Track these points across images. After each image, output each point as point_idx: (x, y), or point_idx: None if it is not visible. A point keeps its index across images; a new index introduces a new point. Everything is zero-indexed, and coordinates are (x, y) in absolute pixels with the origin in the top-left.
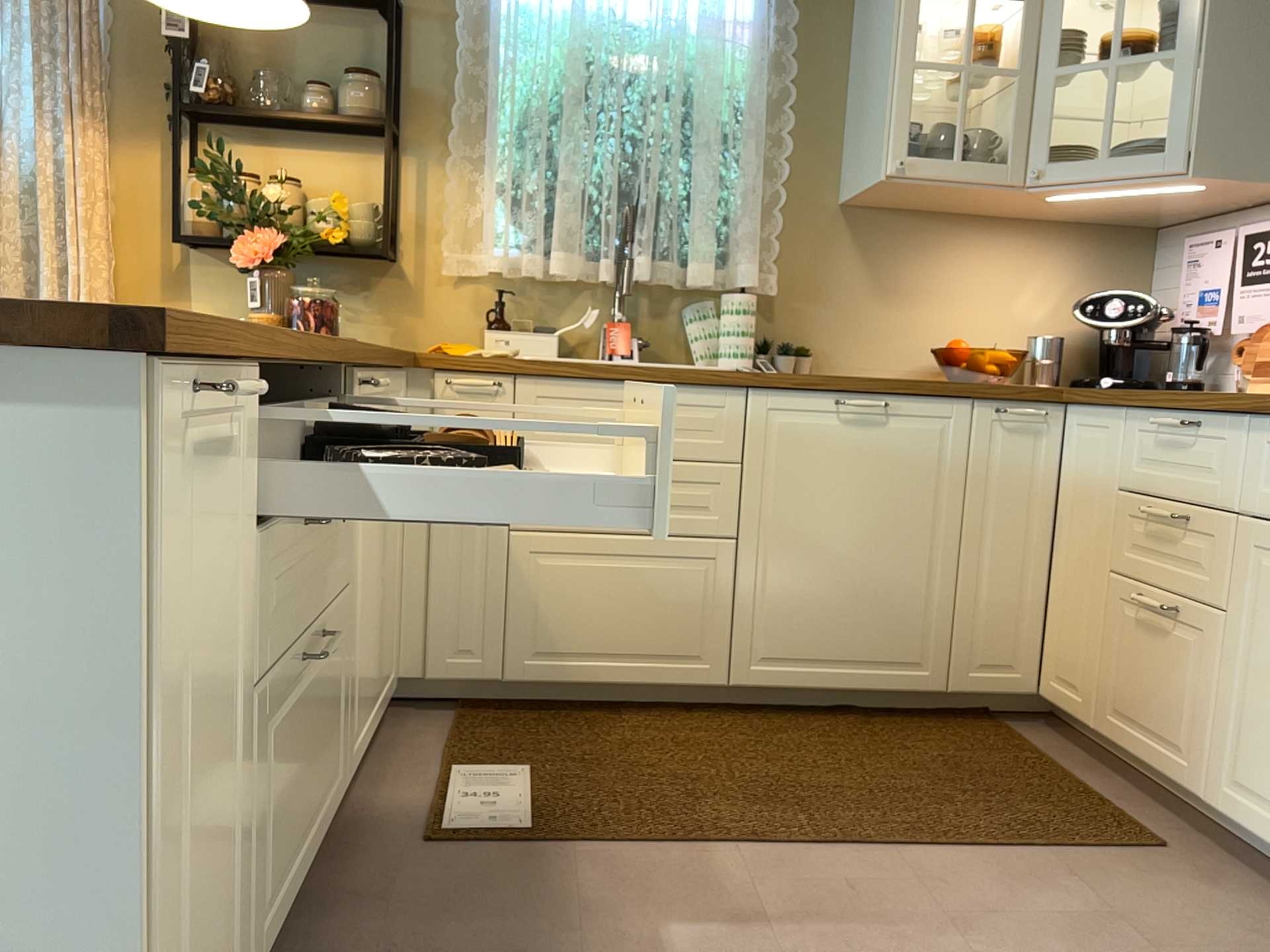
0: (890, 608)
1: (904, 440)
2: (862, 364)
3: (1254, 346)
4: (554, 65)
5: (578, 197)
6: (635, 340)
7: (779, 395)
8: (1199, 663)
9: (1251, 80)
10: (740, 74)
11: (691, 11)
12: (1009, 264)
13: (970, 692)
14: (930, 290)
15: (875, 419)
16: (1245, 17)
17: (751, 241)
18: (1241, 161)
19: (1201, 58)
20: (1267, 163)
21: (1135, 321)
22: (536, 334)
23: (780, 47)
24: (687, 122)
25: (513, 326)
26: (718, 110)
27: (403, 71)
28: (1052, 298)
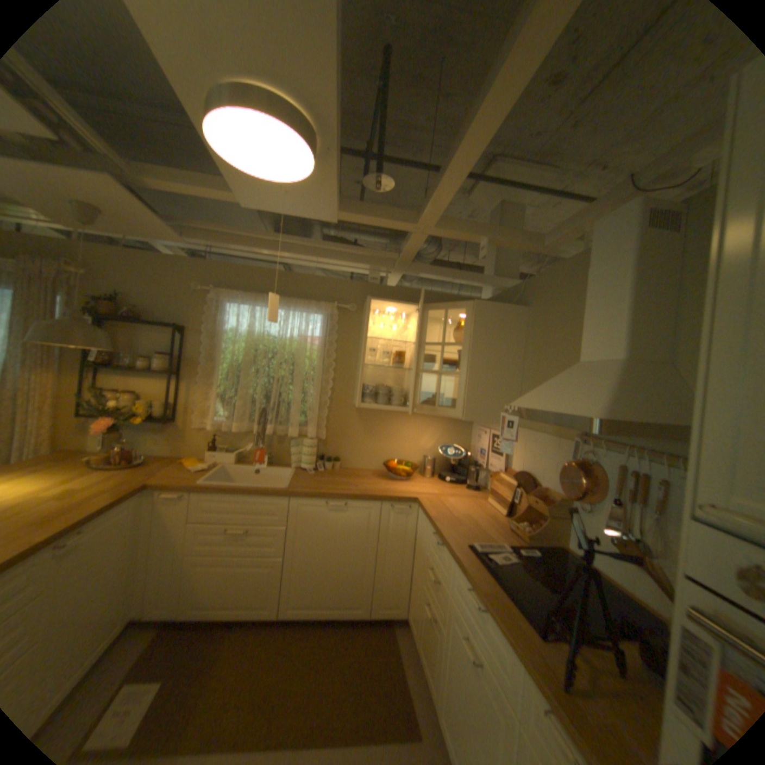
0: (346, 586)
1: (353, 518)
2: (361, 464)
3: (493, 480)
4: (242, 350)
5: (246, 402)
6: (266, 458)
7: (302, 501)
8: (439, 651)
9: (485, 386)
10: (314, 357)
11: (297, 333)
12: (418, 428)
13: (379, 620)
14: (387, 437)
15: (341, 510)
16: (483, 364)
17: (316, 419)
18: (482, 416)
19: (468, 377)
20: (492, 417)
21: (457, 458)
22: (226, 454)
23: (330, 348)
24: (293, 373)
25: (221, 448)
26: (306, 370)
27: (182, 350)
28: (434, 440)
